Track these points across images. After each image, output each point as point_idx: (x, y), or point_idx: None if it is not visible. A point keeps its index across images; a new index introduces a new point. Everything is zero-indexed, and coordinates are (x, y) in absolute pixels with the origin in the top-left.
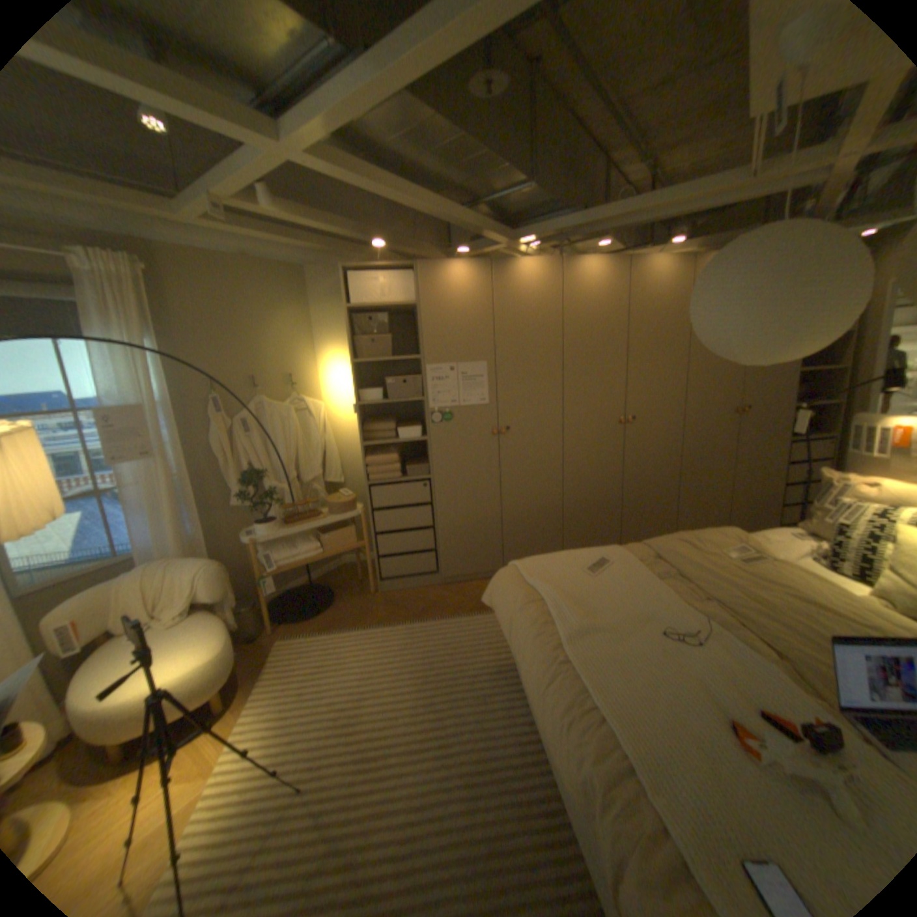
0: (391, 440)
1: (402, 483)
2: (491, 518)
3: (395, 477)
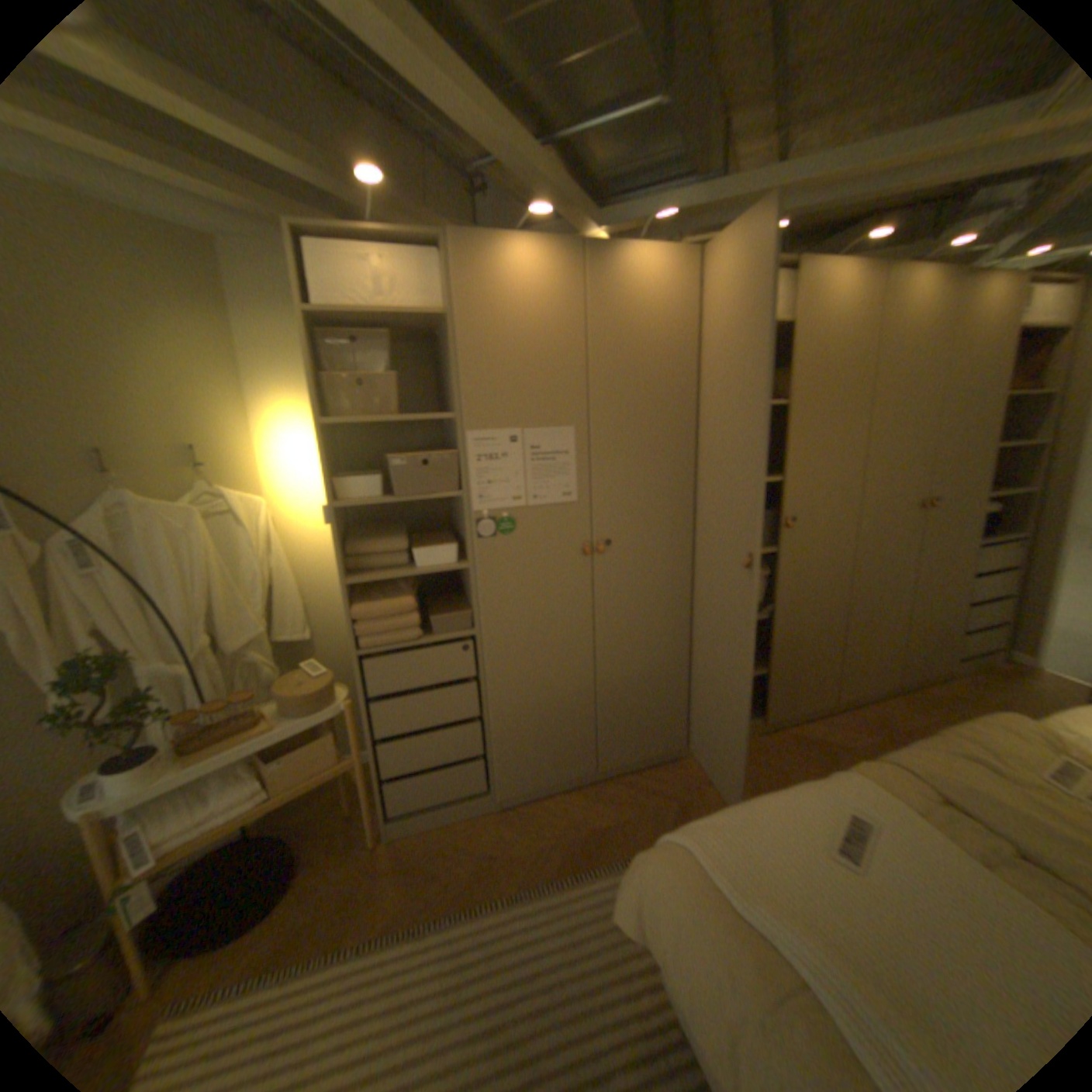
0: (402, 570)
1: (425, 647)
2: (580, 693)
3: (410, 637)
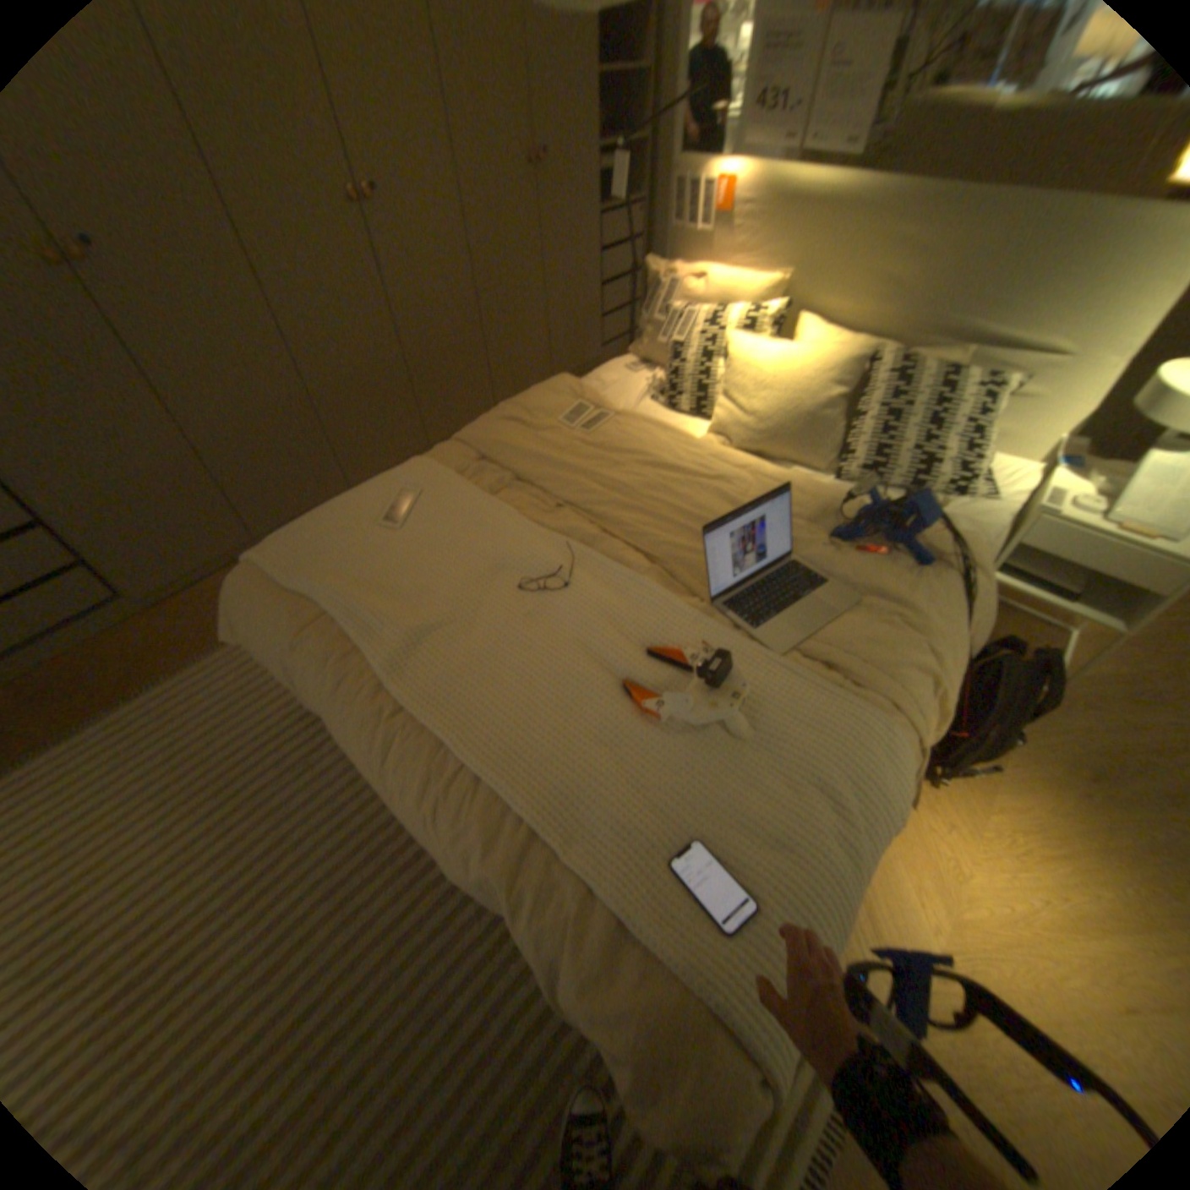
0: None
1: None
2: (171, 463)
3: None
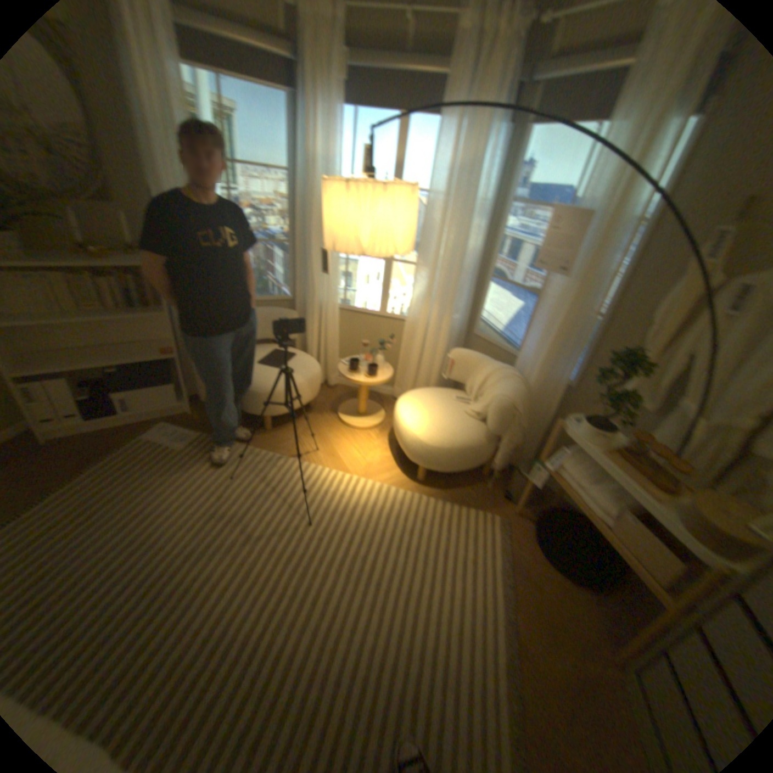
0: None
1: None
2: None
3: None
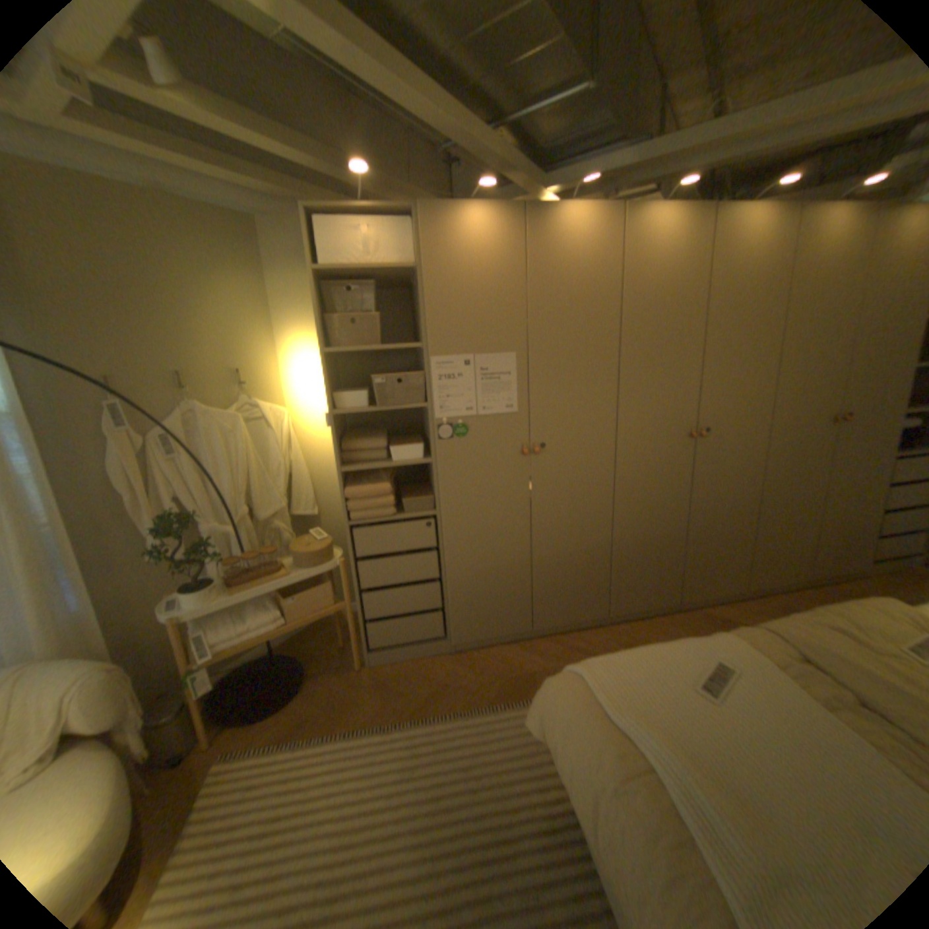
0: (381, 463)
1: (397, 522)
2: (518, 566)
3: (387, 514)
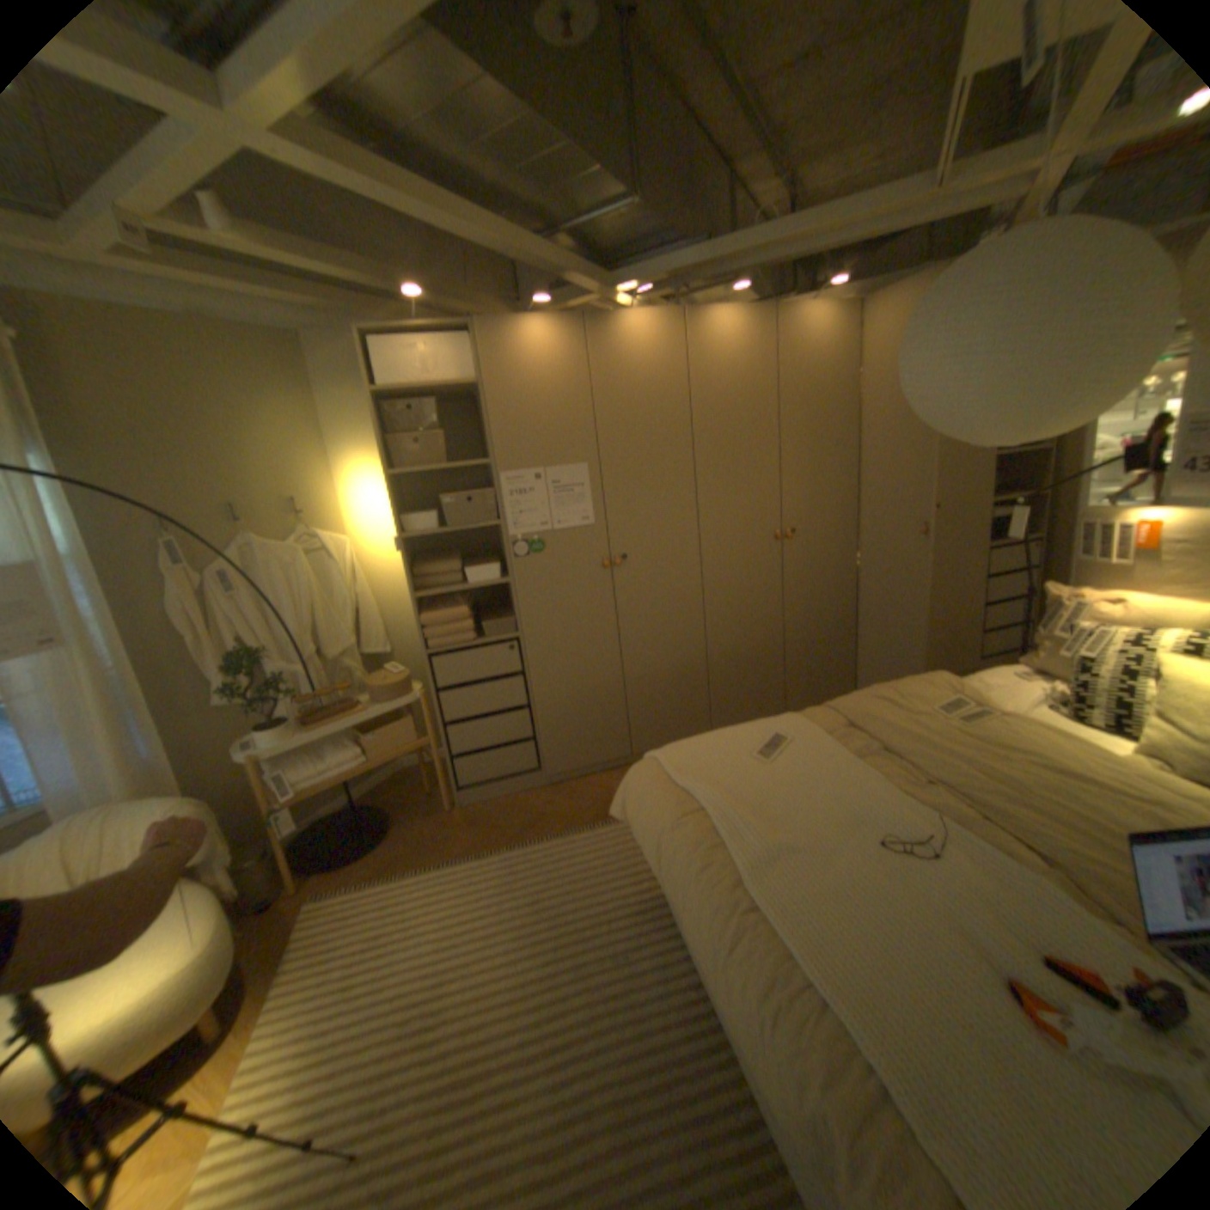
0: (456, 586)
1: (478, 647)
2: (610, 685)
3: (466, 639)
